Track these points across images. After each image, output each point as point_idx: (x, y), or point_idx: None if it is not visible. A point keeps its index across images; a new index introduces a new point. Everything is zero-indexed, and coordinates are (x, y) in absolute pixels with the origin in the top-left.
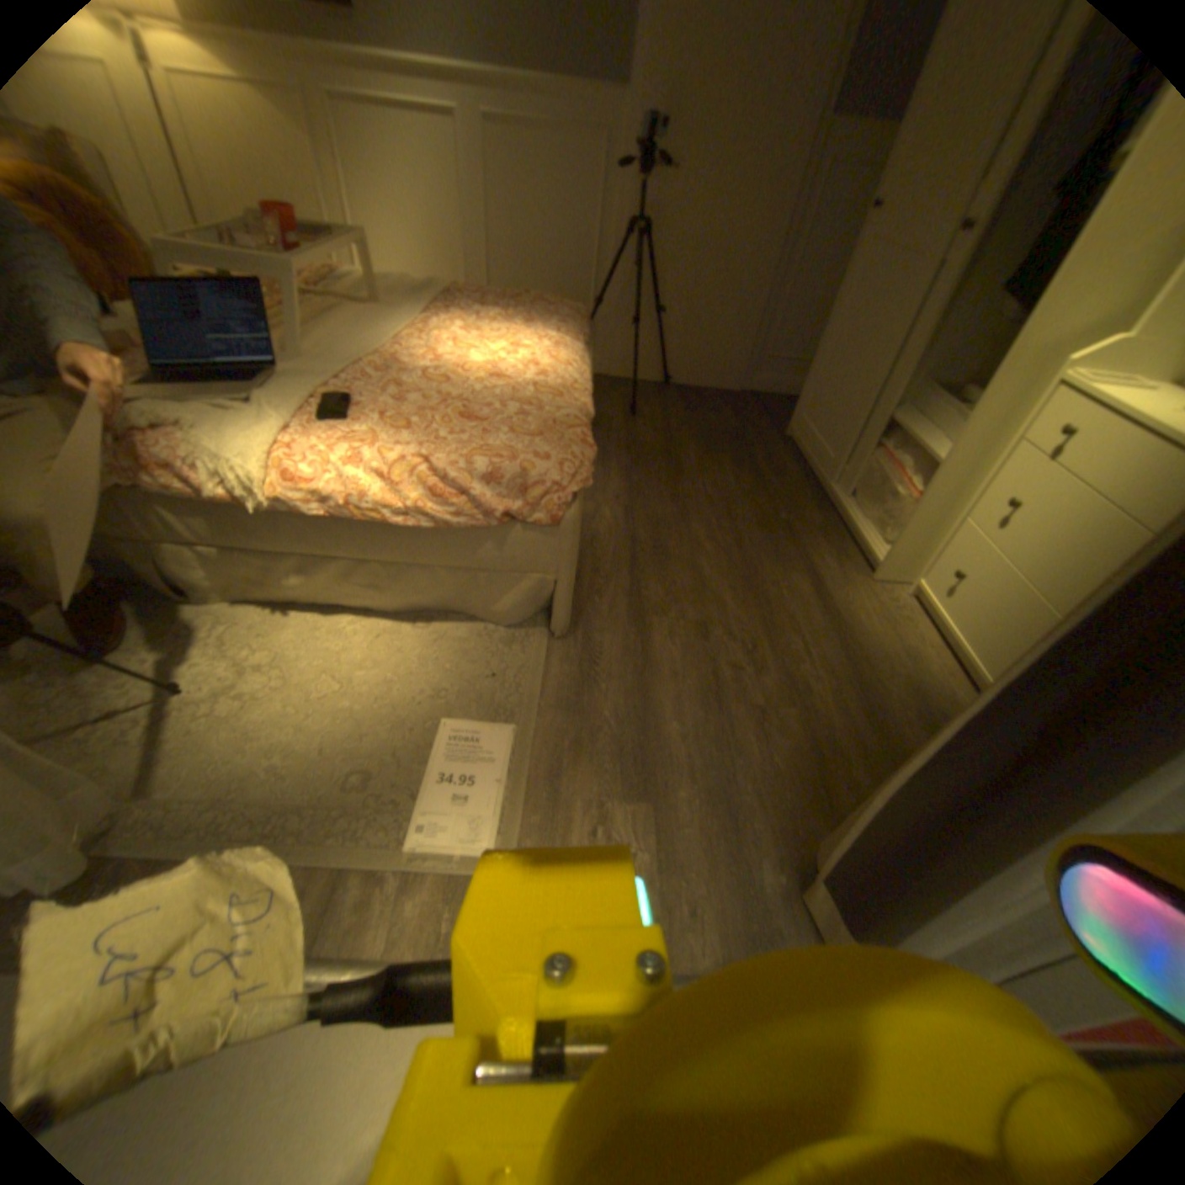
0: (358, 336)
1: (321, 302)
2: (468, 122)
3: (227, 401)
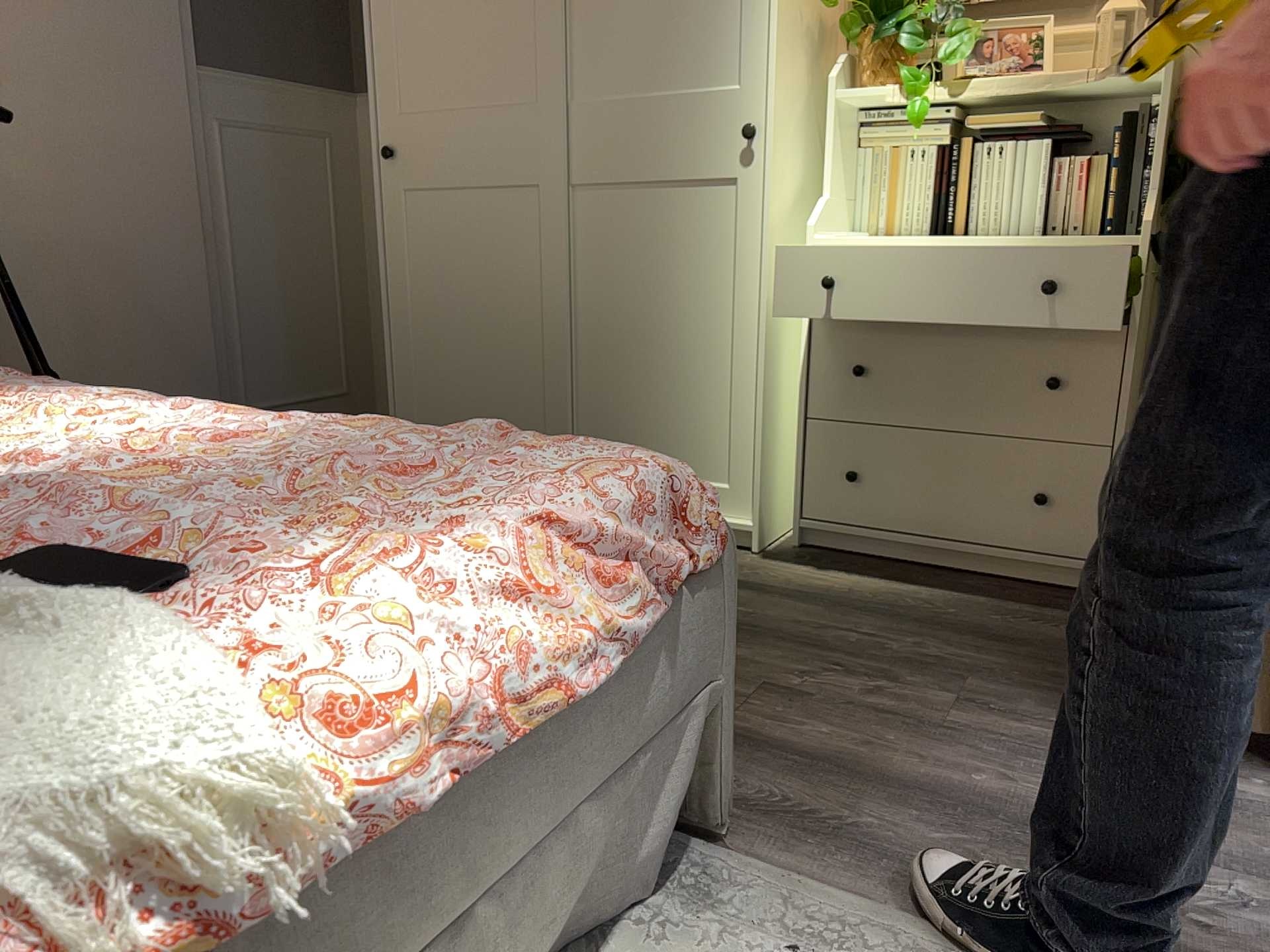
0: None
1: None
2: None
3: None
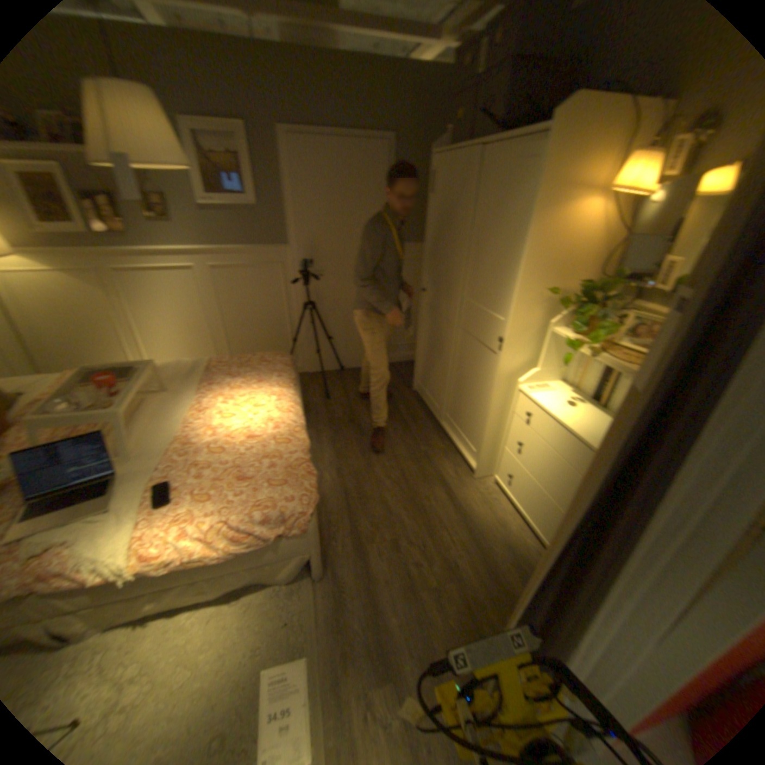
0: (164, 430)
1: (133, 405)
2: (203, 271)
3: (95, 519)
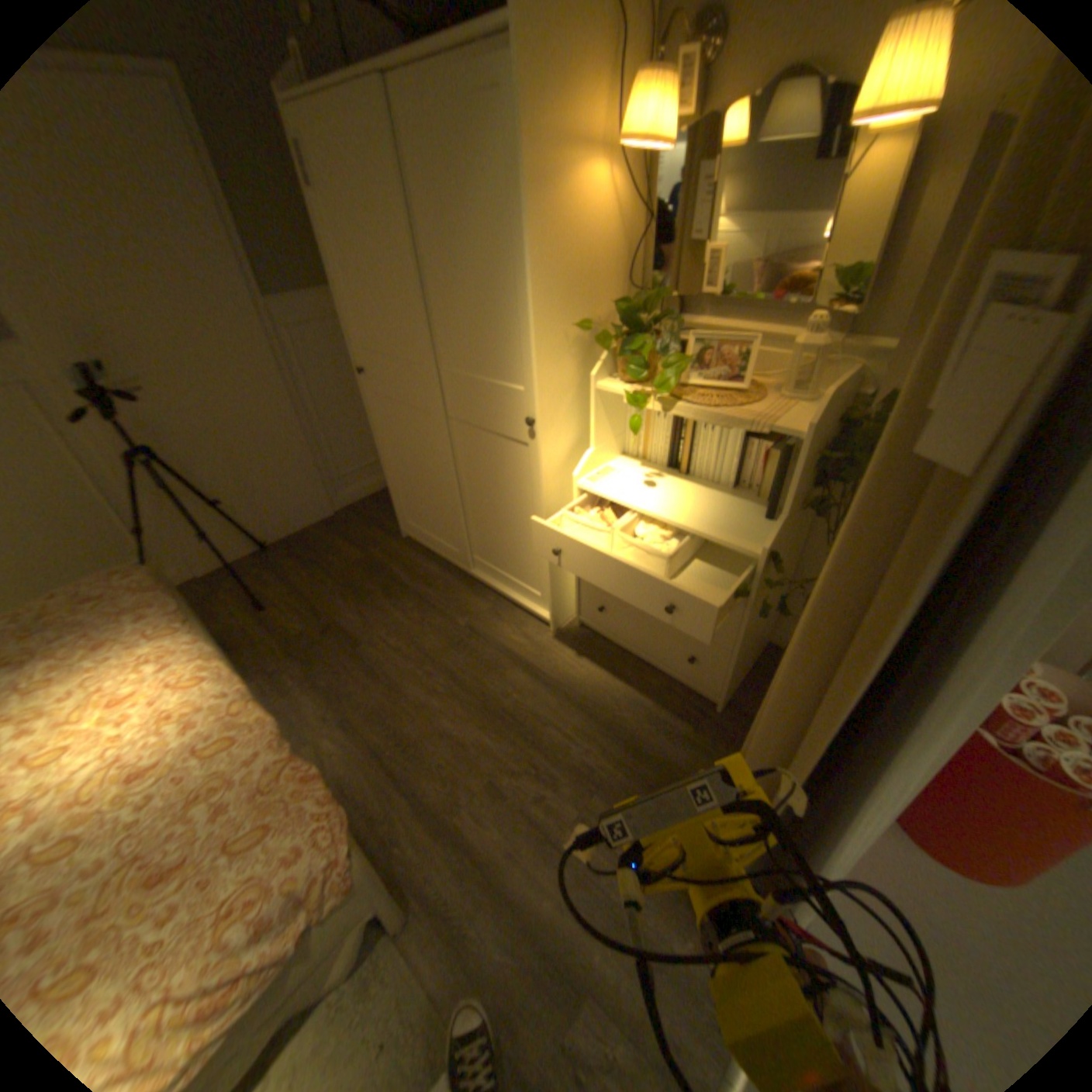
0: None
1: None
2: None
3: None
